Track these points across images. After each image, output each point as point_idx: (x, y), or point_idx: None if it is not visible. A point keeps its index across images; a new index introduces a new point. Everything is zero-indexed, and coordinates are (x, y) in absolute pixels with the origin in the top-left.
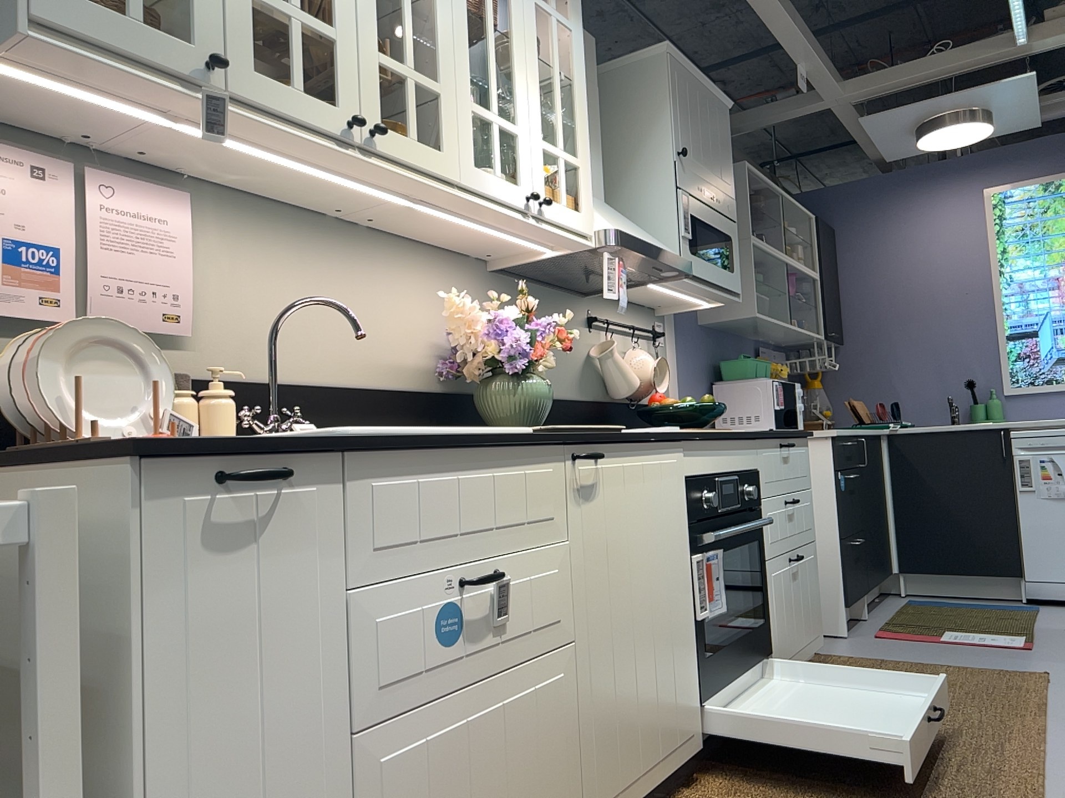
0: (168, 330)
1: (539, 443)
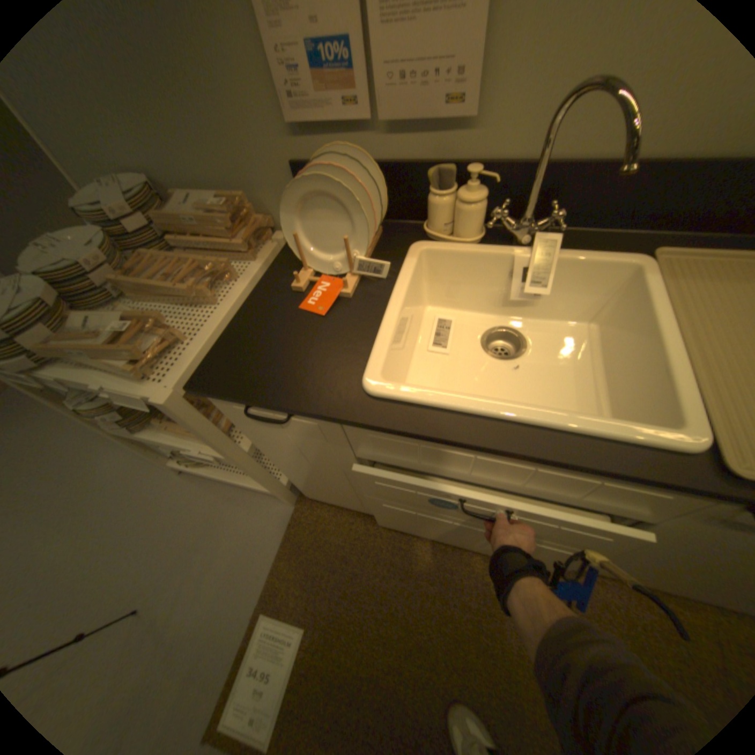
0: (452, 112)
1: (655, 487)
